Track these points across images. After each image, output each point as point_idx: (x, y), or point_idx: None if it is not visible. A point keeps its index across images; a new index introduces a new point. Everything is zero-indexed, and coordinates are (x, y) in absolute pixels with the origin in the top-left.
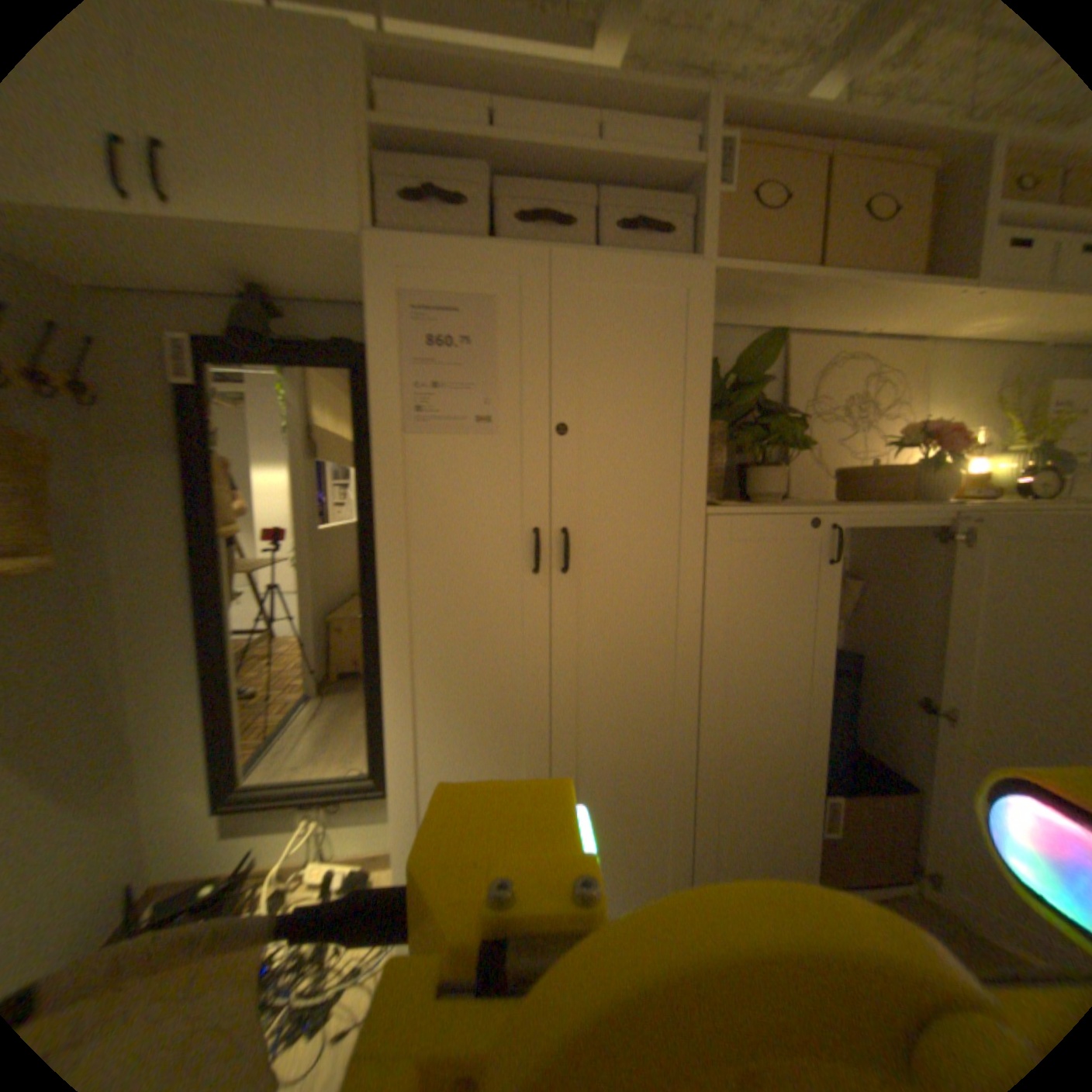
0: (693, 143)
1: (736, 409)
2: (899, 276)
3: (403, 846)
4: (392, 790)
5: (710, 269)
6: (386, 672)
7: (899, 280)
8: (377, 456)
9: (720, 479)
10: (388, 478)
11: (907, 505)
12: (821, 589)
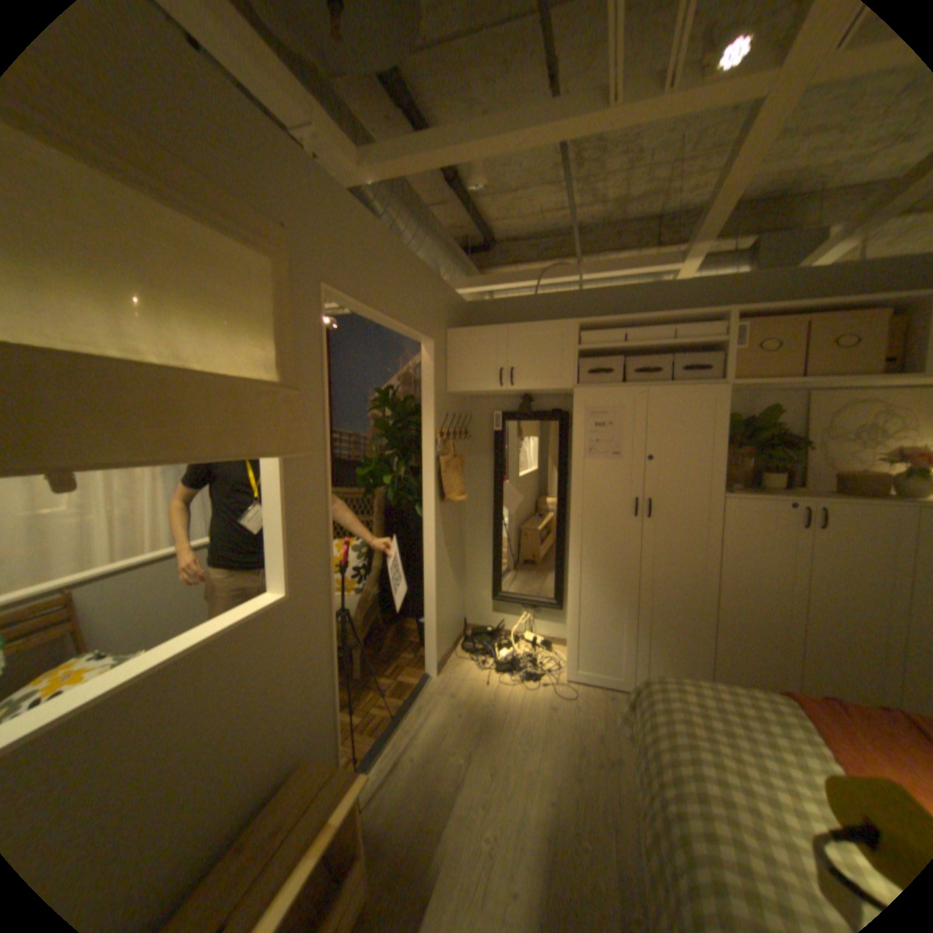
0: (721, 332)
1: (766, 438)
2: (855, 379)
3: (572, 623)
4: (569, 599)
5: (727, 388)
6: (570, 552)
7: (855, 381)
8: (572, 469)
9: (748, 478)
10: (576, 478)
11: (864, 502)
12: (807, 544)
